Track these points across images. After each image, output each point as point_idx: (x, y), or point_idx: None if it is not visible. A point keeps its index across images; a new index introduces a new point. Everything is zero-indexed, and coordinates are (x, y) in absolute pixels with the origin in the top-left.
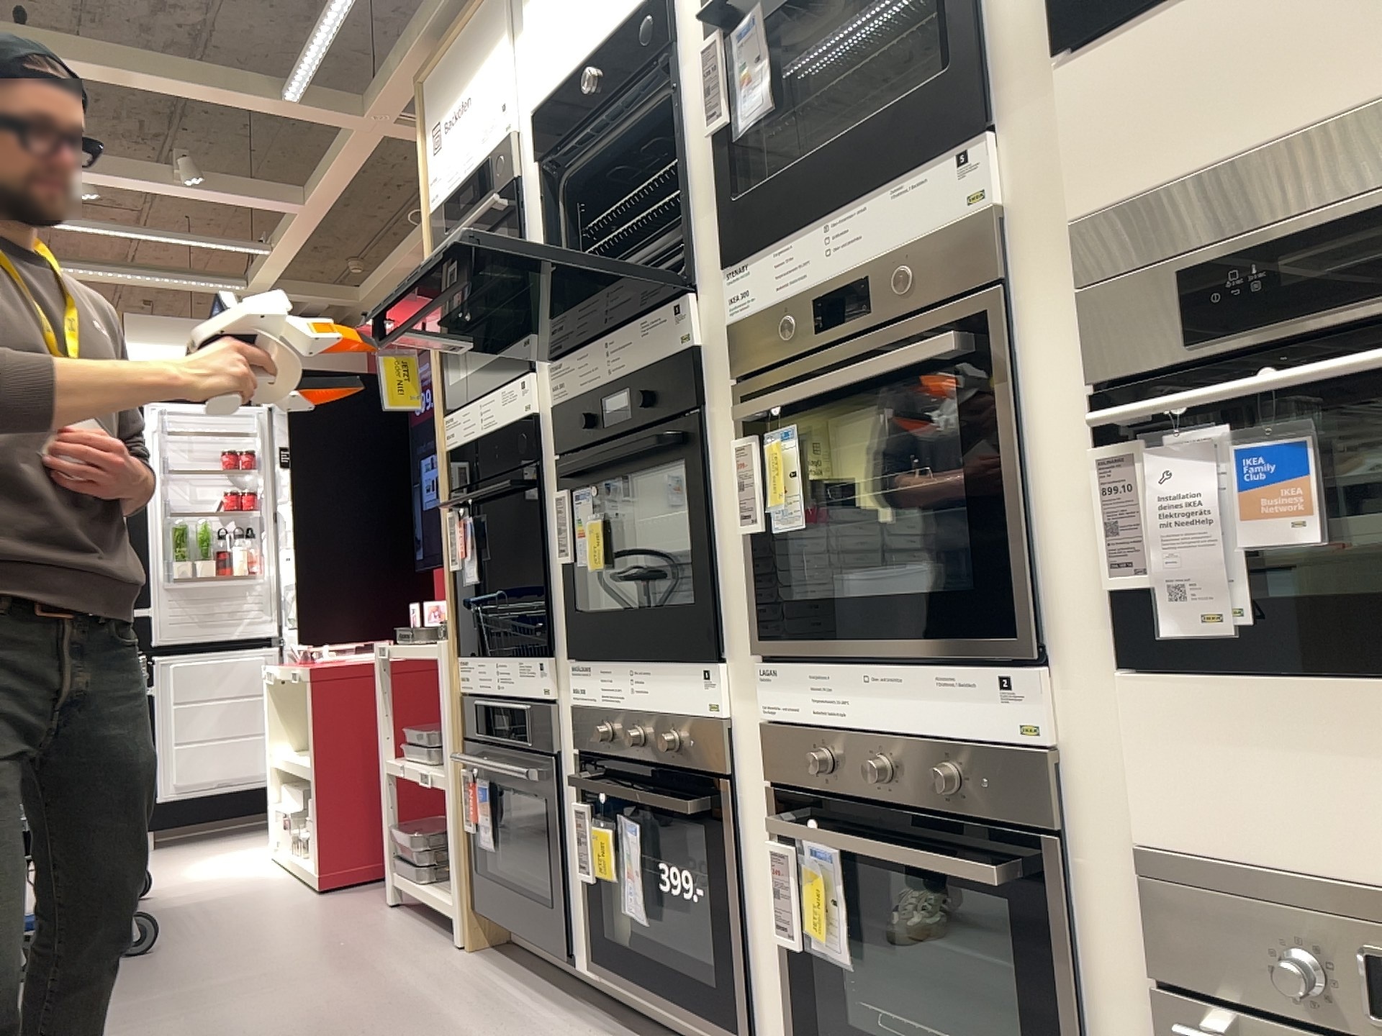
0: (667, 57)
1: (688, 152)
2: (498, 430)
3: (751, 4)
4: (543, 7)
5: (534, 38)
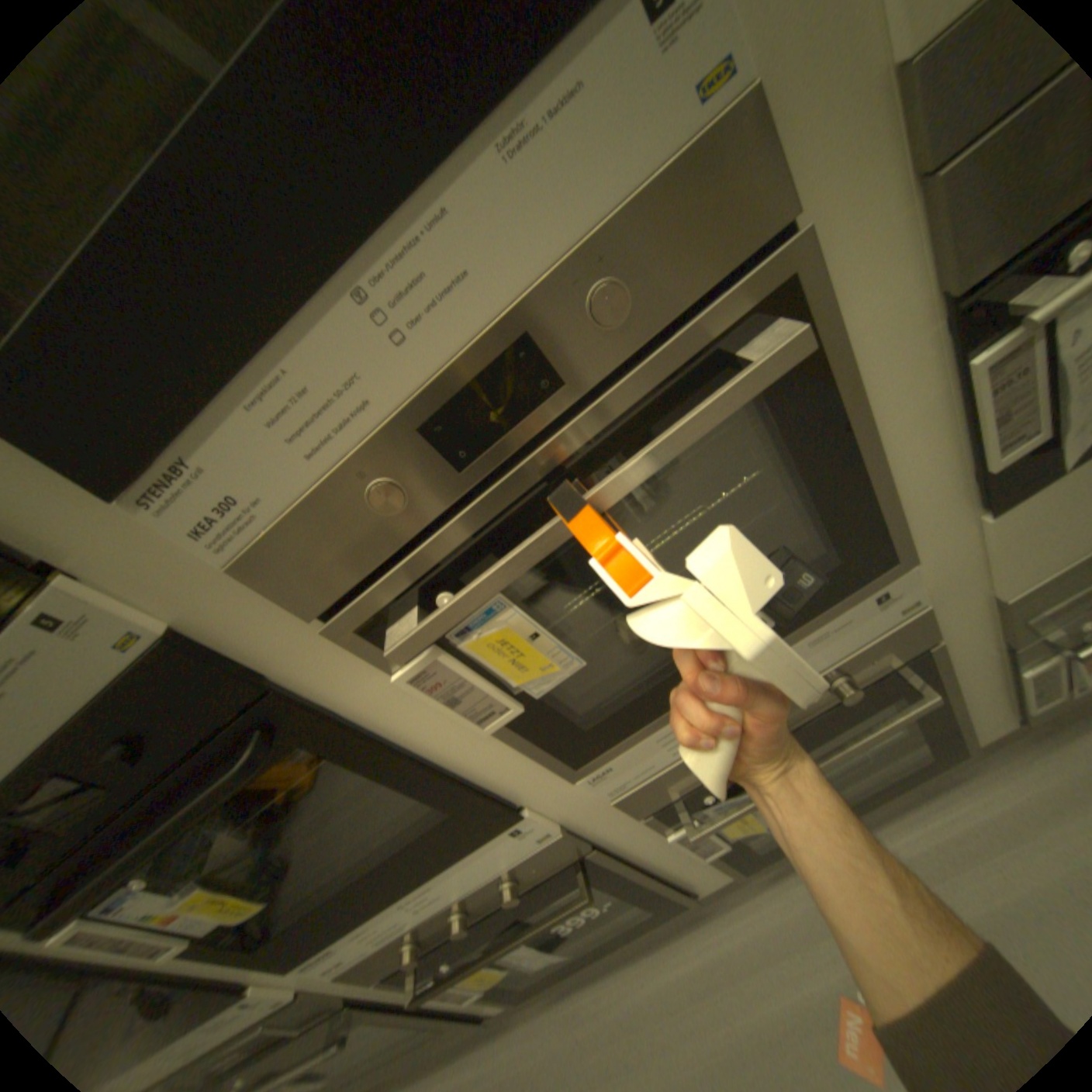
0: None
1: None
2: None
3: None
4: None
5: None
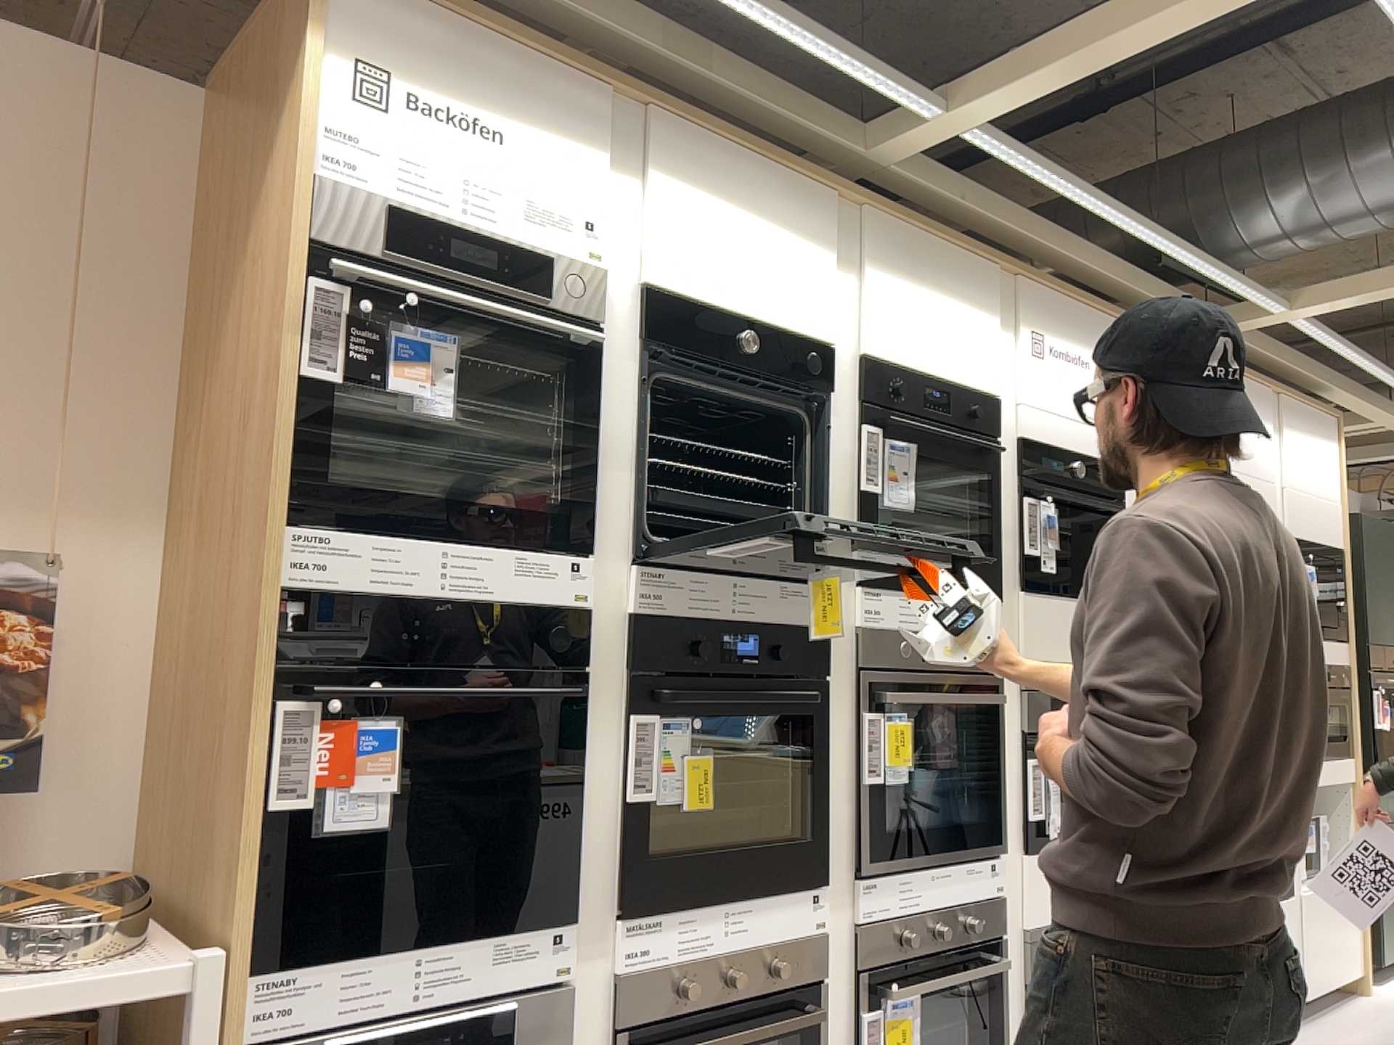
0: (823, 402)
1: (826, 481)
2: (494, 599)
3: (894, 437)
4: (691, 217)
5: (673, 231)
